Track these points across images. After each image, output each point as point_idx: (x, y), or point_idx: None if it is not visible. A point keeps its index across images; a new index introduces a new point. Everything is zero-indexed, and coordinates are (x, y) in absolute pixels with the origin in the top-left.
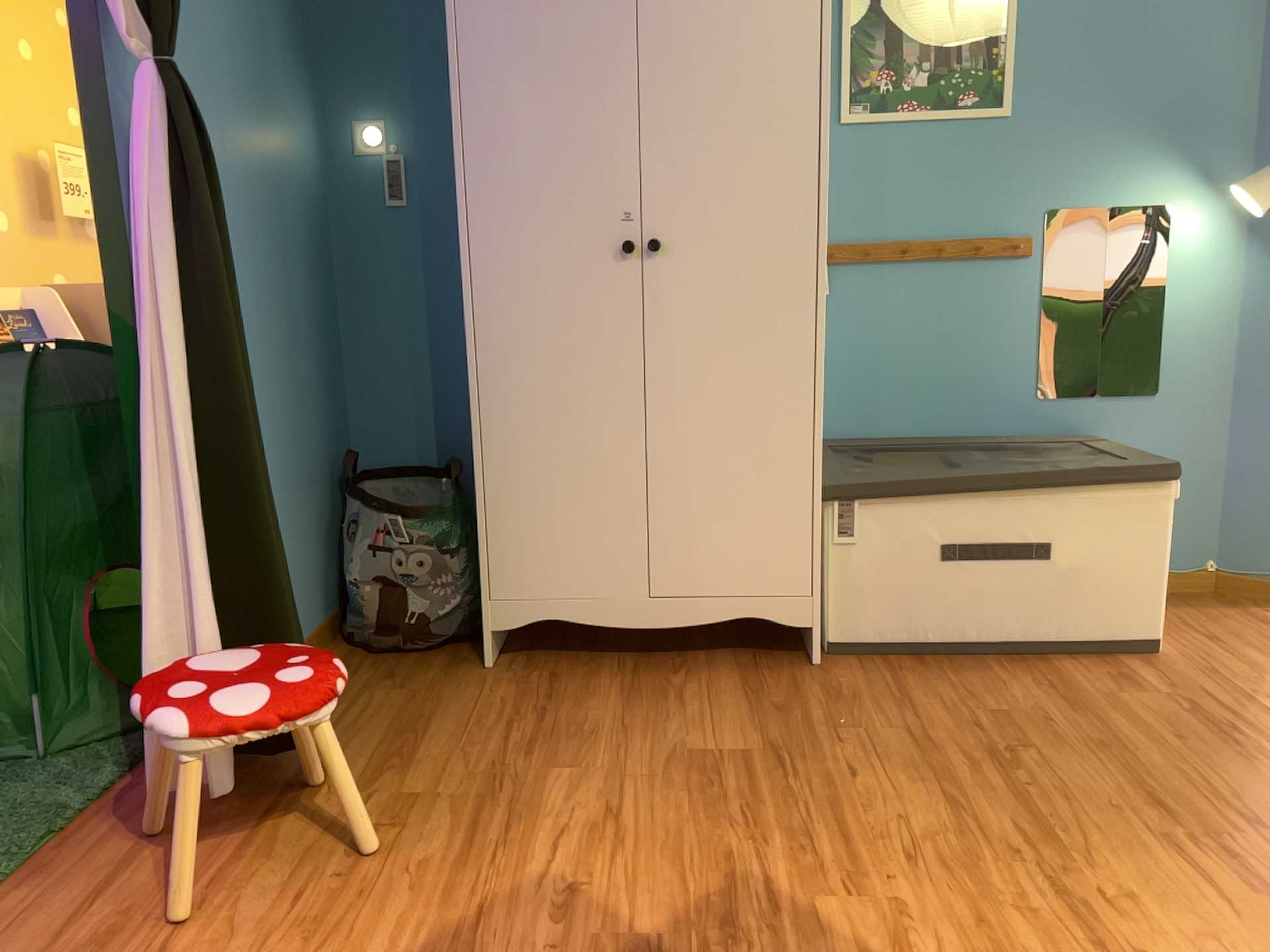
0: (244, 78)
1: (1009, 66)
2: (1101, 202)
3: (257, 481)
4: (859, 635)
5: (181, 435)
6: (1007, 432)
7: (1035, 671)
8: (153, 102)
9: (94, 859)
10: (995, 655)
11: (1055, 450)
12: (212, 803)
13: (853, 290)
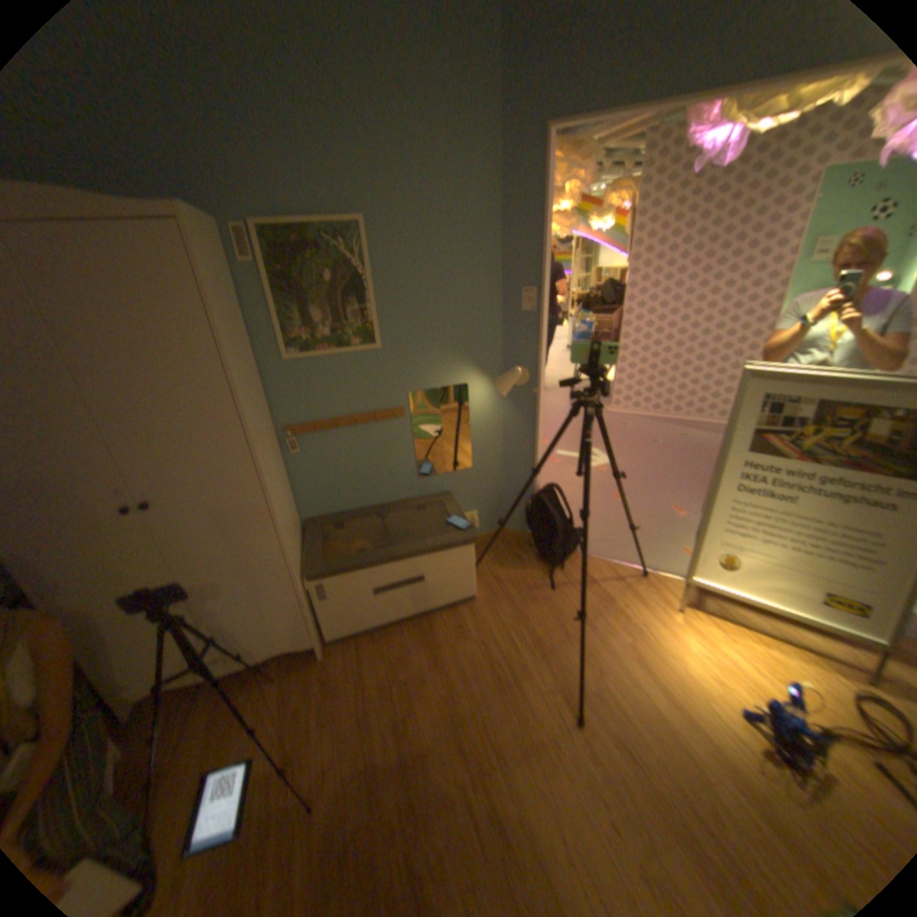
0: None
1: (374, 321)
2: (433, 386)
3: None
4: (339, 636)
5: None
6: (406, 496)
7: (422, 633)
8: None
9: None
10: (405, 624)
11: (427, 504)
12: None
13: (312, 446)
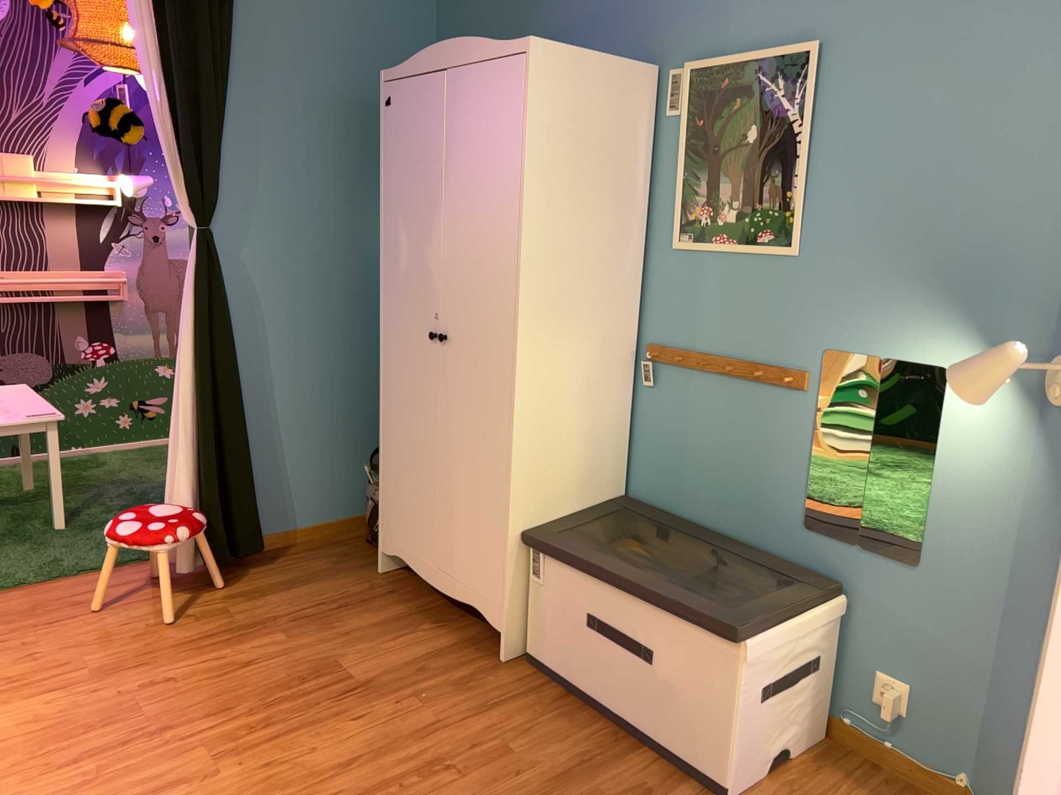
0: (329, 211)
1: (798, 209)
2: (875, 351)
3: (224, 431)
4: (538, 656)
5: (191, 402)
6: (775, 549)
7: (607, 749)
8: (193, 249)
9: (126, 577)
10: (609, 723)
11: (788, 580)
12: (184, 577)
13: (672, 386)
